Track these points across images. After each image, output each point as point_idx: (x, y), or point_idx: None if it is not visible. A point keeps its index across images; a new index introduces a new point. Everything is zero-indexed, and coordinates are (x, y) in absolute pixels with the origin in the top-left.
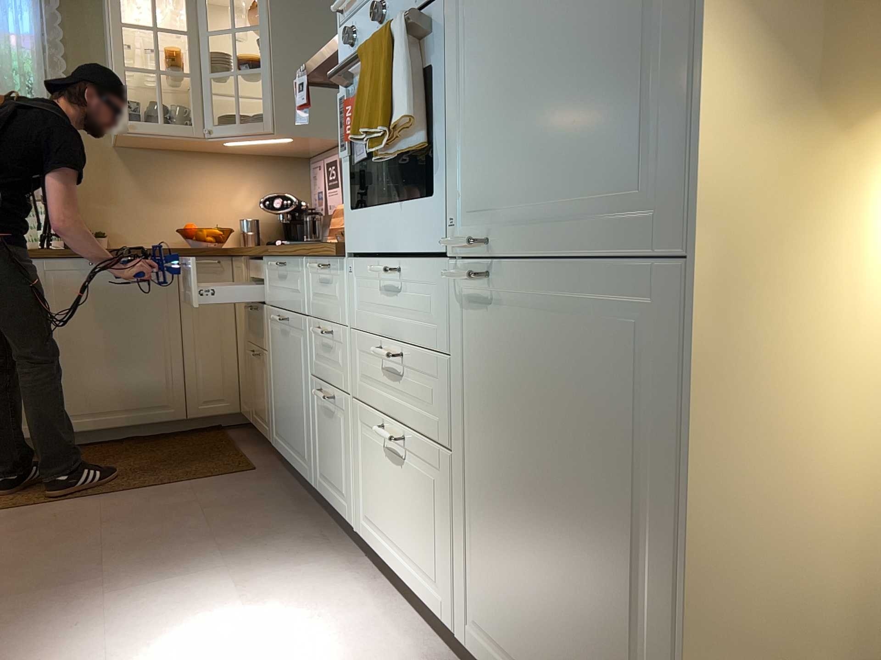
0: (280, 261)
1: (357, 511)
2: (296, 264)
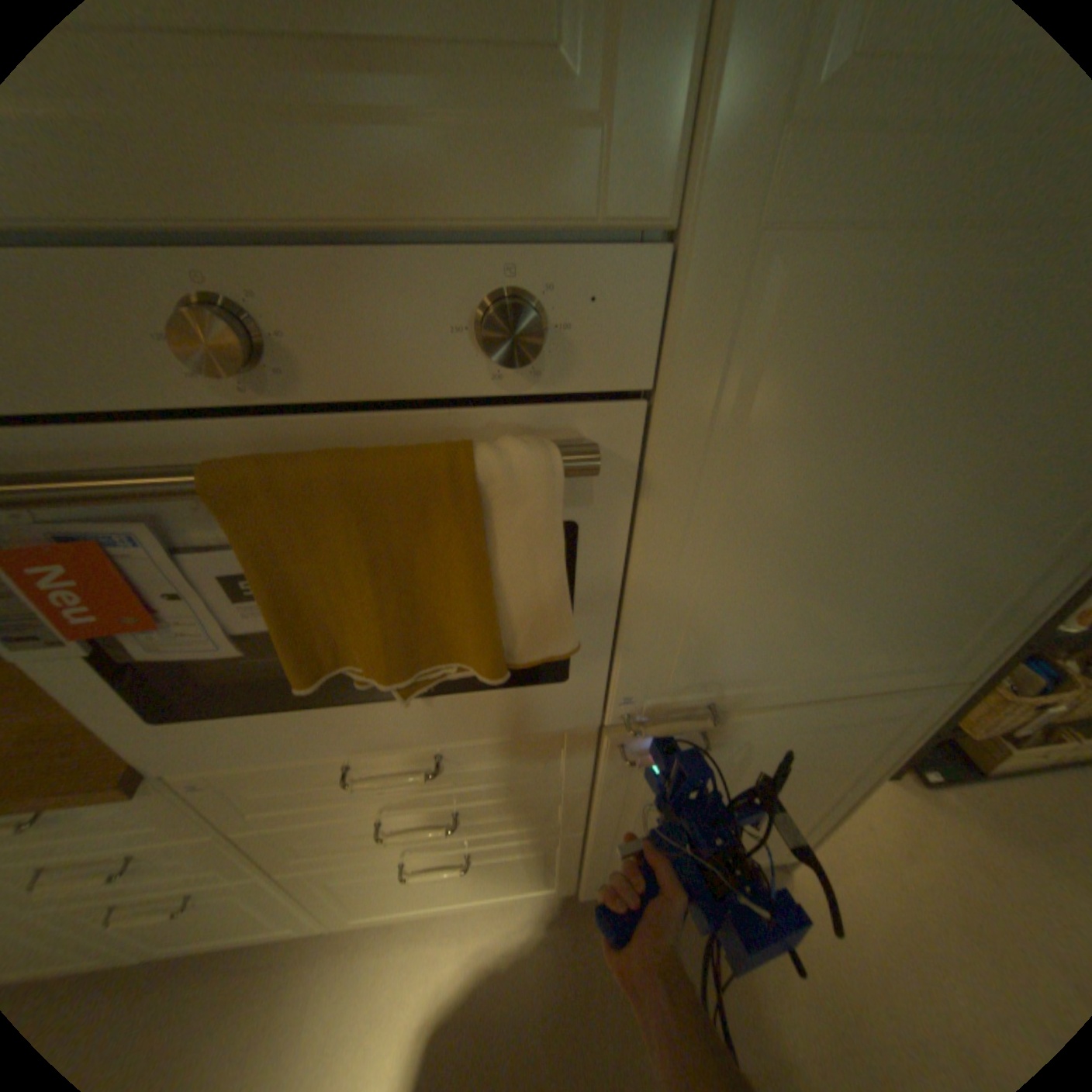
0: None
1: (322, 924)
2: None
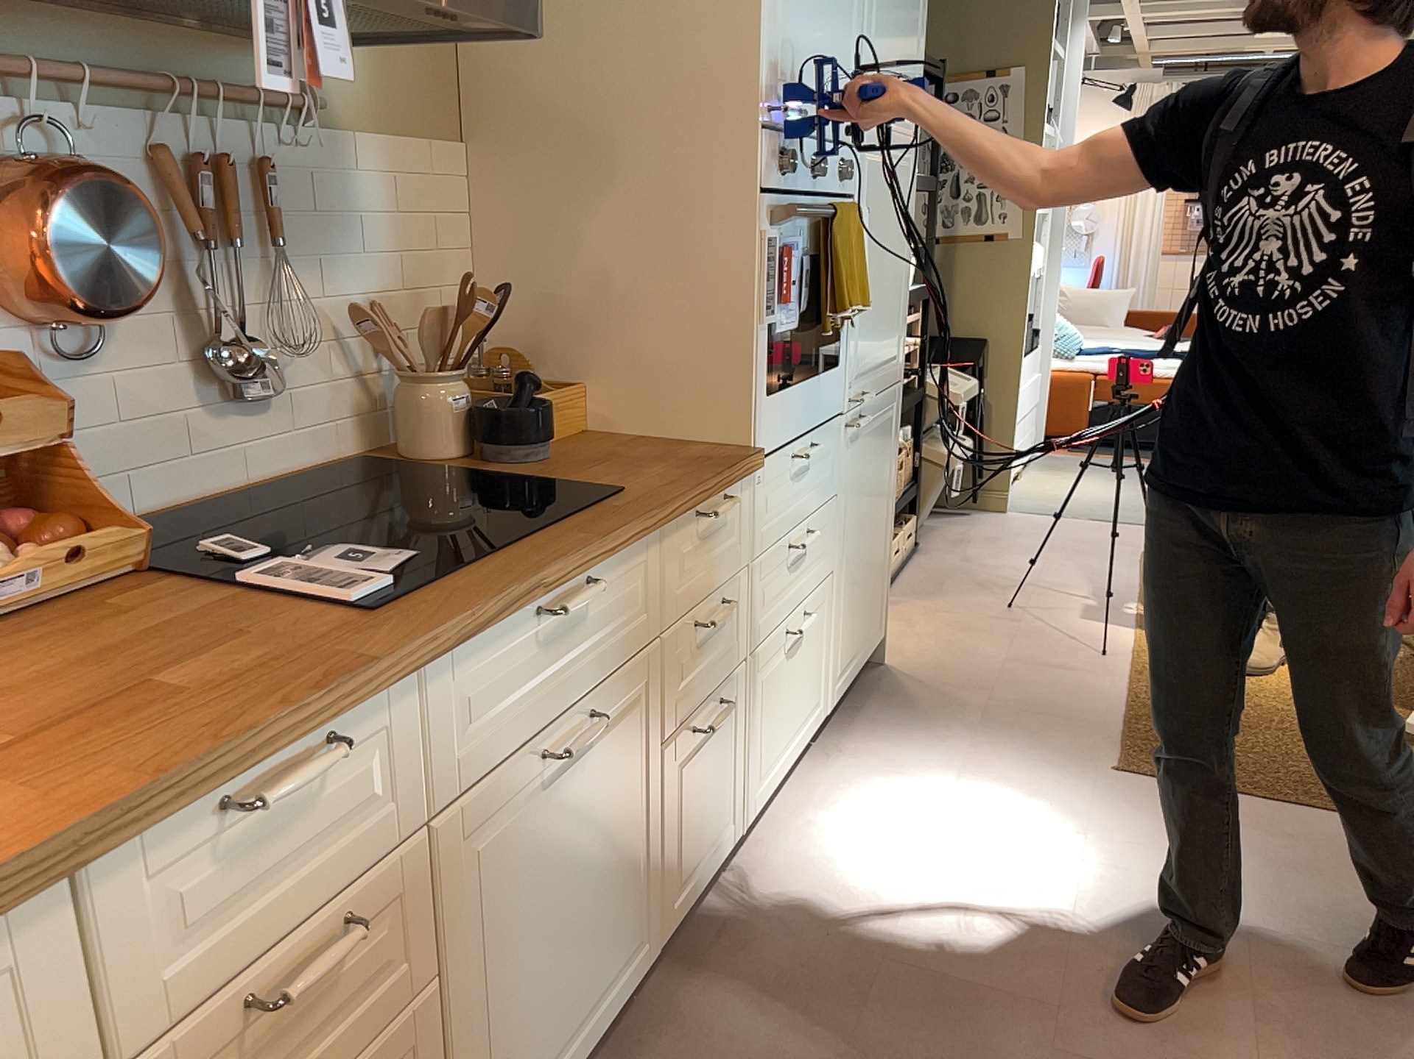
0: (561, 591)
1: (746, 795)
2: (632, 552)
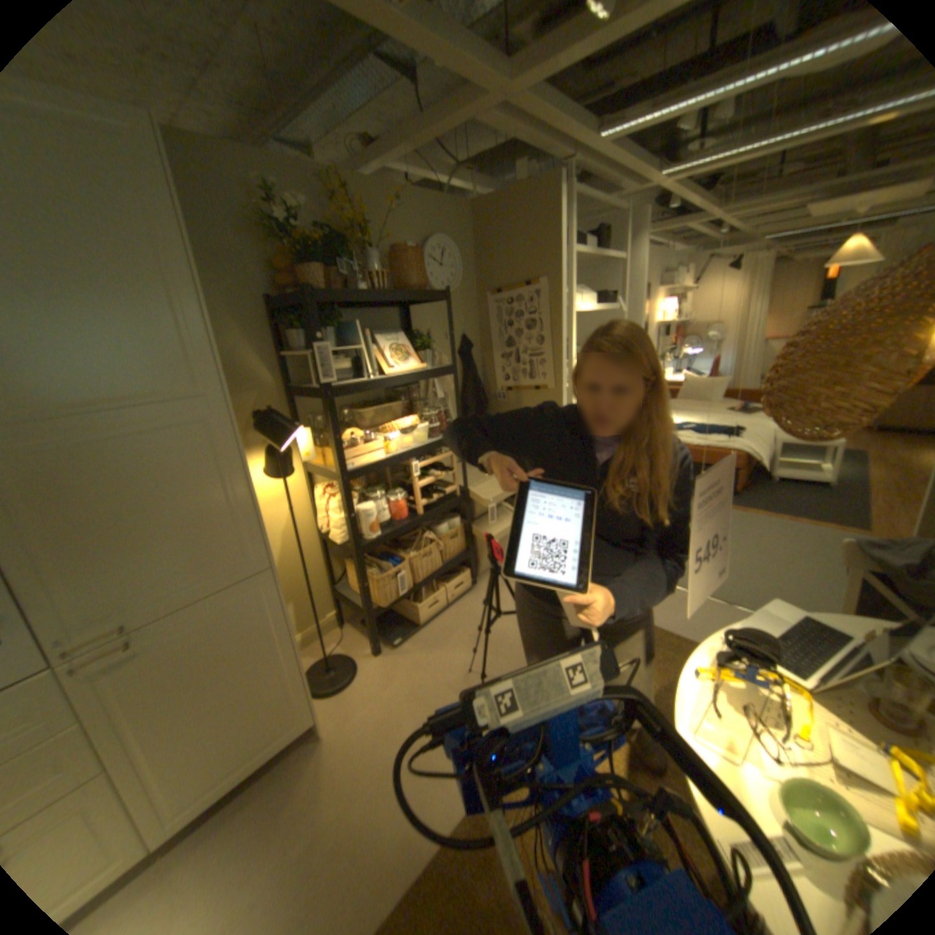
0: None
1: None
2: None
